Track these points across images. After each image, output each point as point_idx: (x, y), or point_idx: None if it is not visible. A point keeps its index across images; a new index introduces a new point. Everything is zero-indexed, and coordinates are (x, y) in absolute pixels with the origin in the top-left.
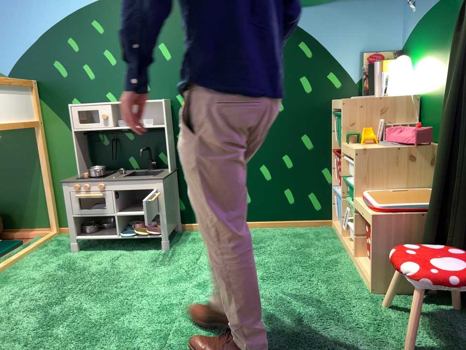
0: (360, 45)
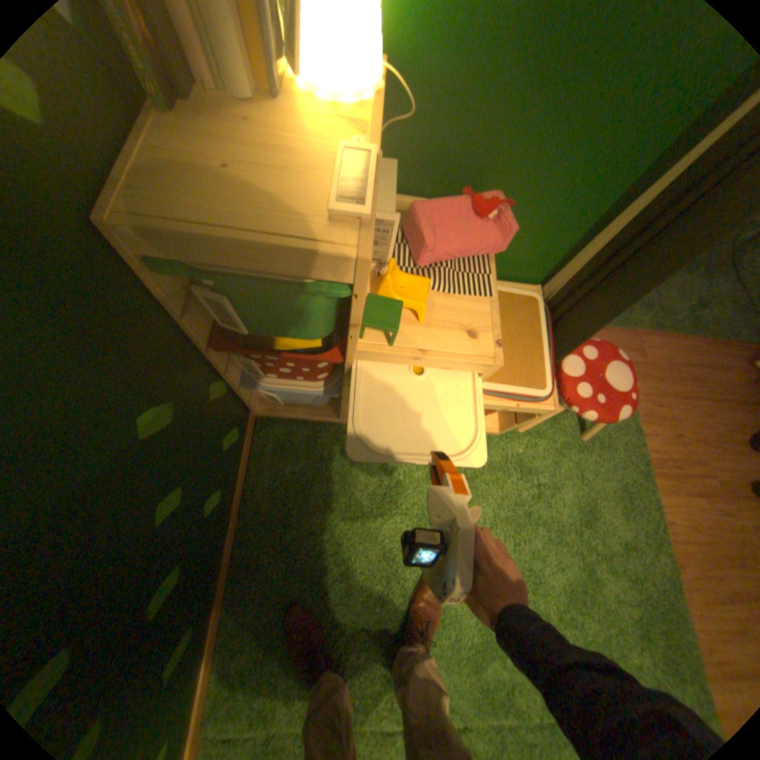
0: None
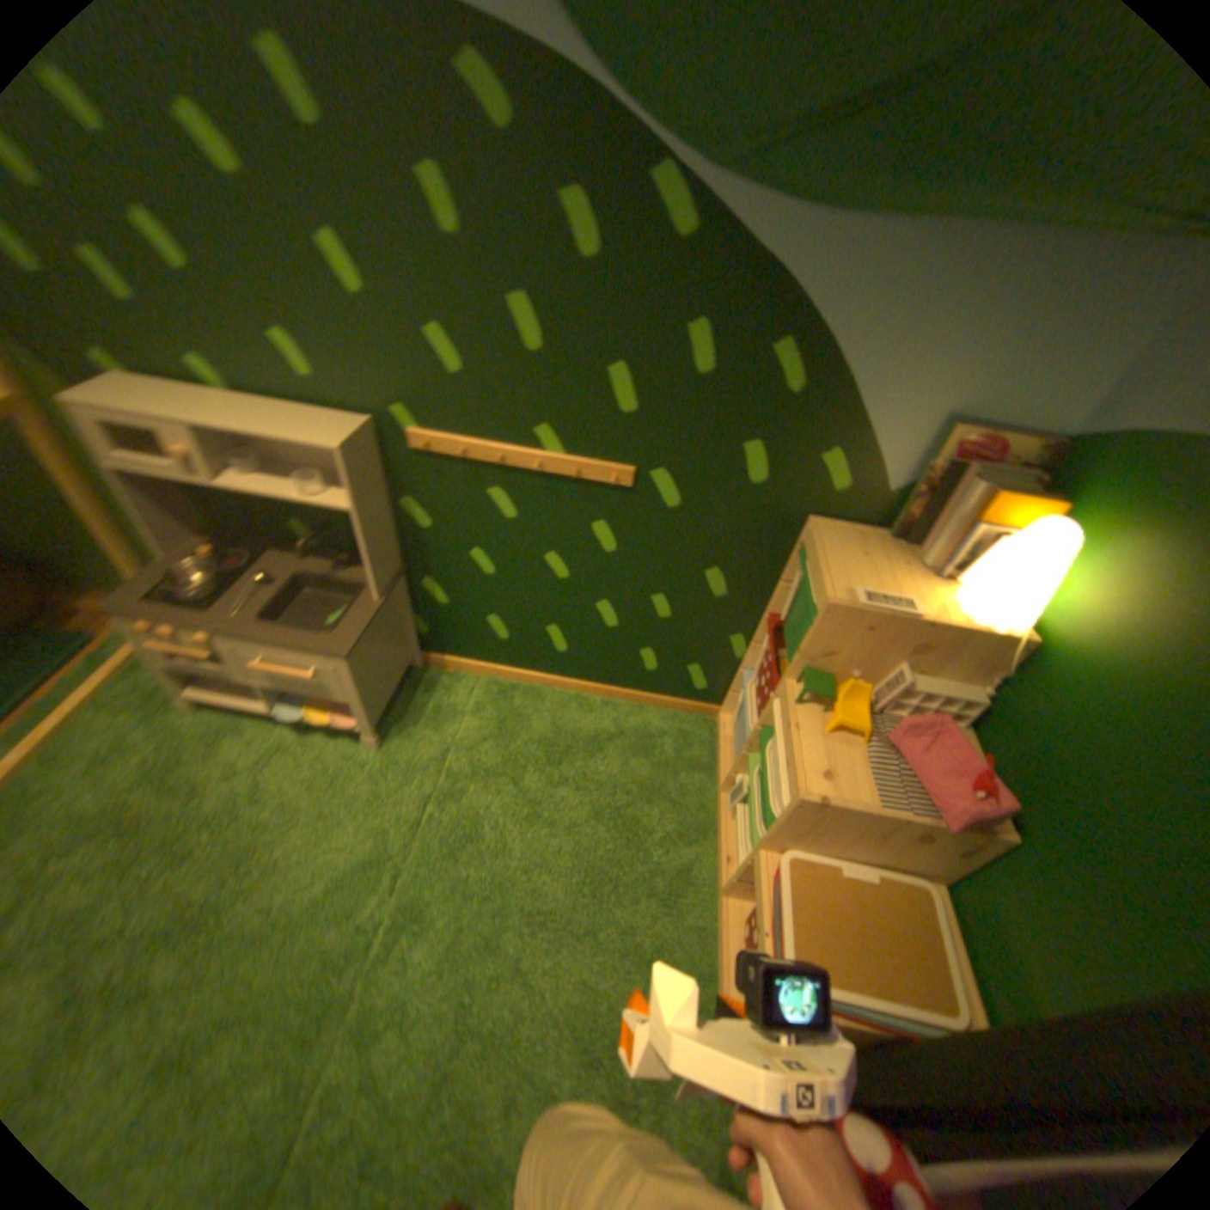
0: (963, 398)
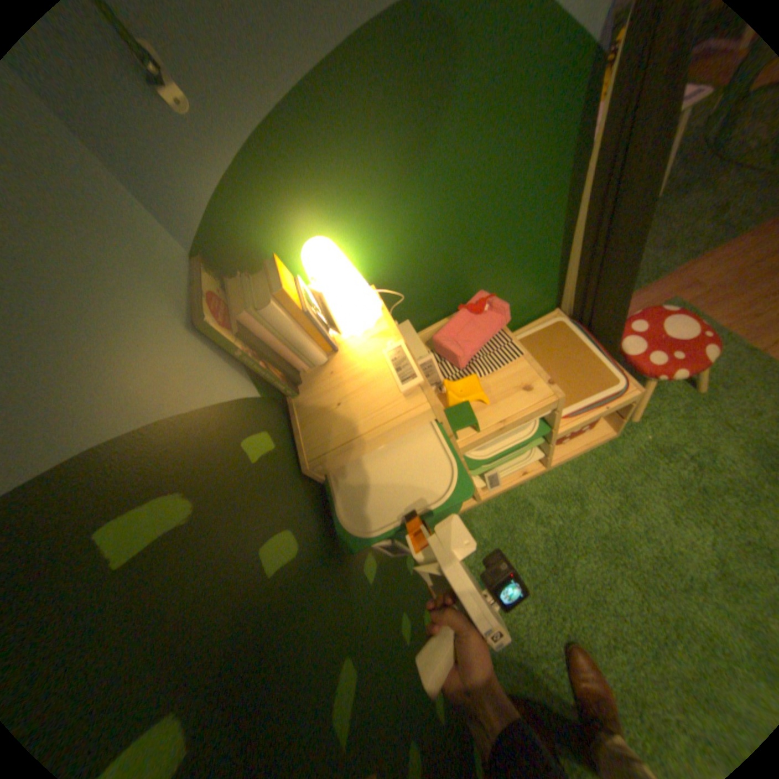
0: (169, 305)
